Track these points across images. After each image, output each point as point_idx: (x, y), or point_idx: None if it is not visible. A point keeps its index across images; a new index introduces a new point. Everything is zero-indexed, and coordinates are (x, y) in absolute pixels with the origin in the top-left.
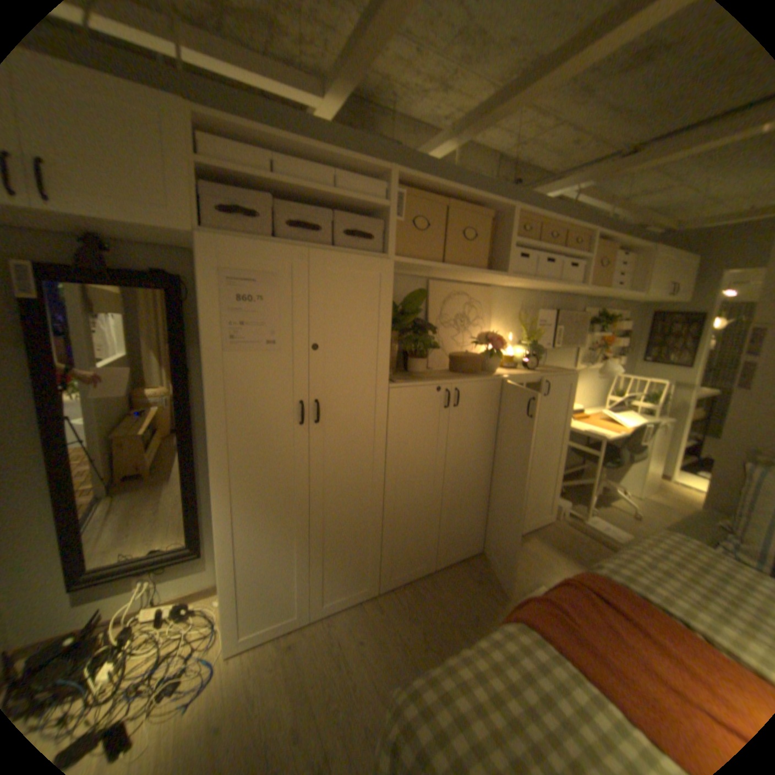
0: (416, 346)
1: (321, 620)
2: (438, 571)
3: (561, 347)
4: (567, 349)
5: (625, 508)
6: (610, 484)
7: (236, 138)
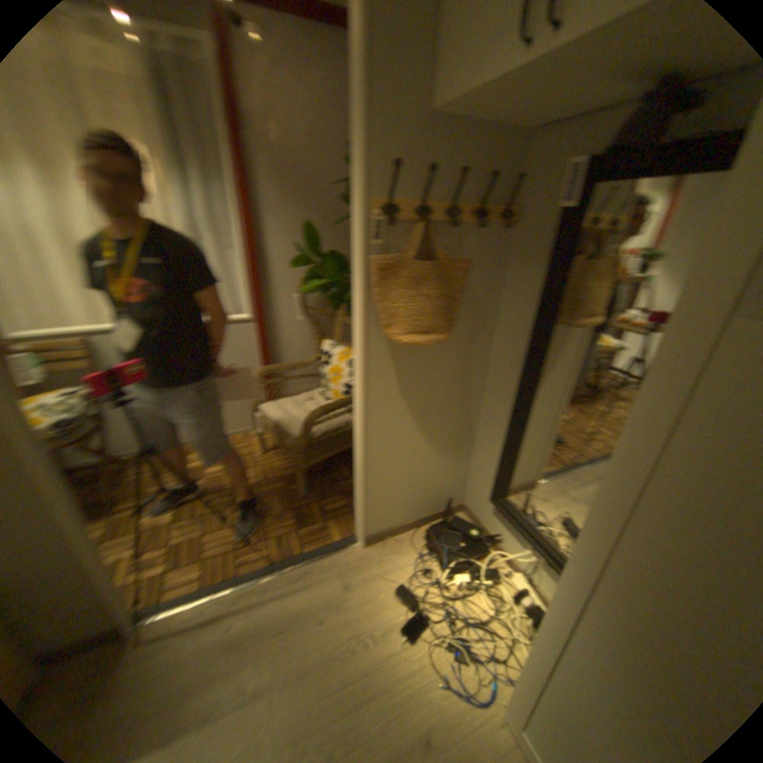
0: None
1: None
2: None
3: None
4: None
5: None
6: None
7: None
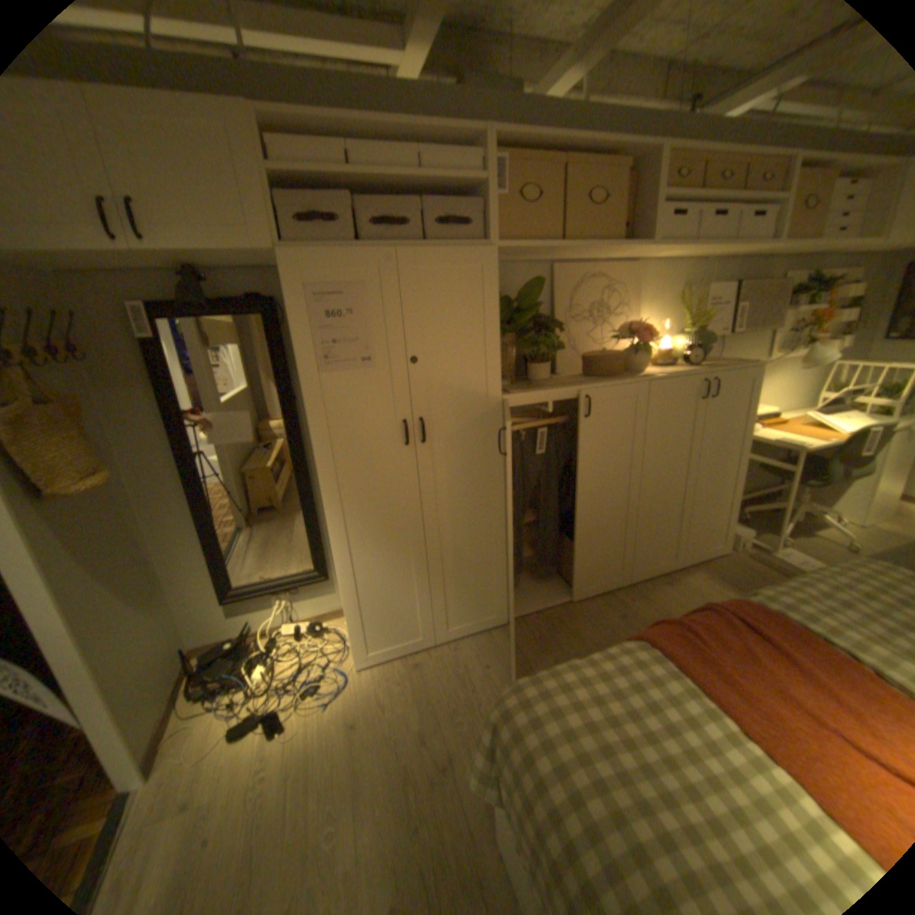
0: (536, 349)
1: (448, 644)
2: (576, 603)
3: (745, 331)
4: (758, 333)
5: (838, 538)
6: (815, 509)
7: (308, 131)
